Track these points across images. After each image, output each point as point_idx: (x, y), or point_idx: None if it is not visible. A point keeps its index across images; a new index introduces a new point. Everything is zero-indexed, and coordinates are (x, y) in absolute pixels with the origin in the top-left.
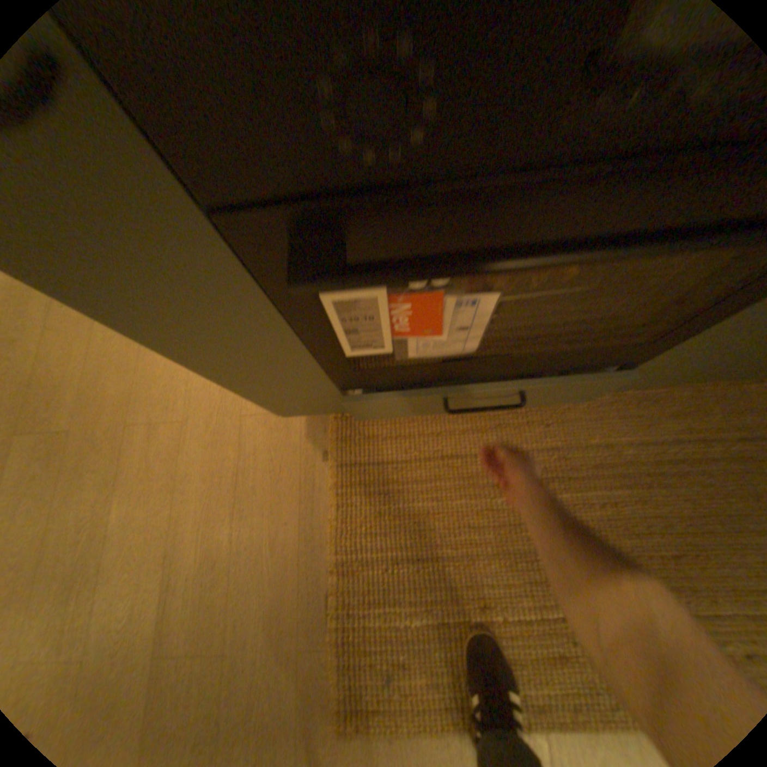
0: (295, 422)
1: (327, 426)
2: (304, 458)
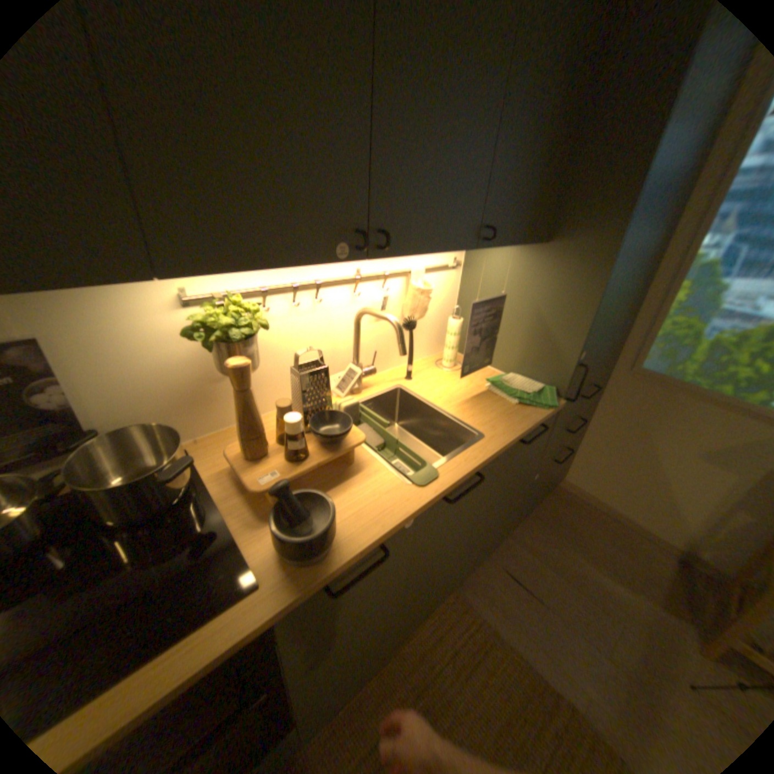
0: None
1: None
2: None
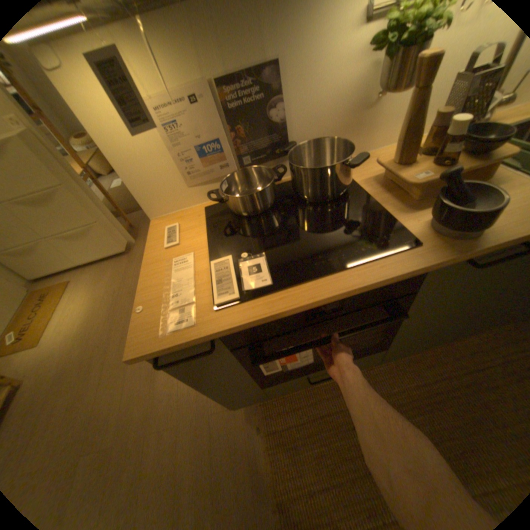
0: (238, 413)
1: (255, 412)
2: (246, 435)
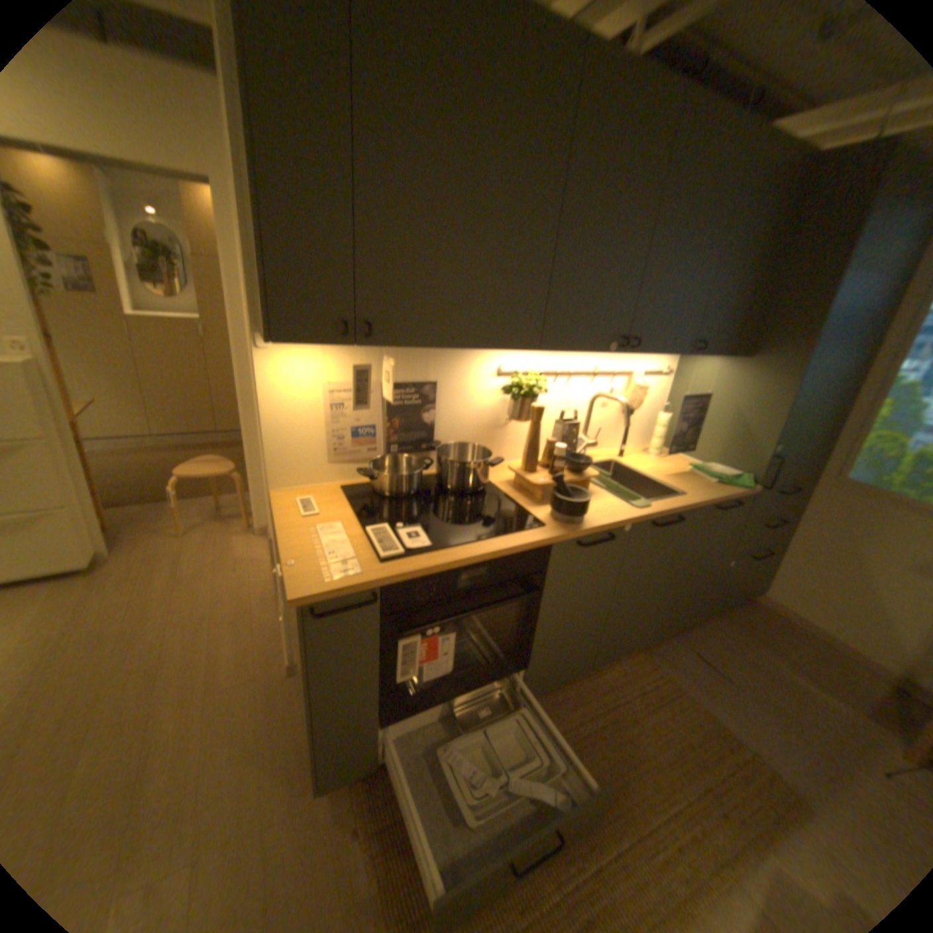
0: (319, 815)
1: (350, 806)
2: (335, 847)
